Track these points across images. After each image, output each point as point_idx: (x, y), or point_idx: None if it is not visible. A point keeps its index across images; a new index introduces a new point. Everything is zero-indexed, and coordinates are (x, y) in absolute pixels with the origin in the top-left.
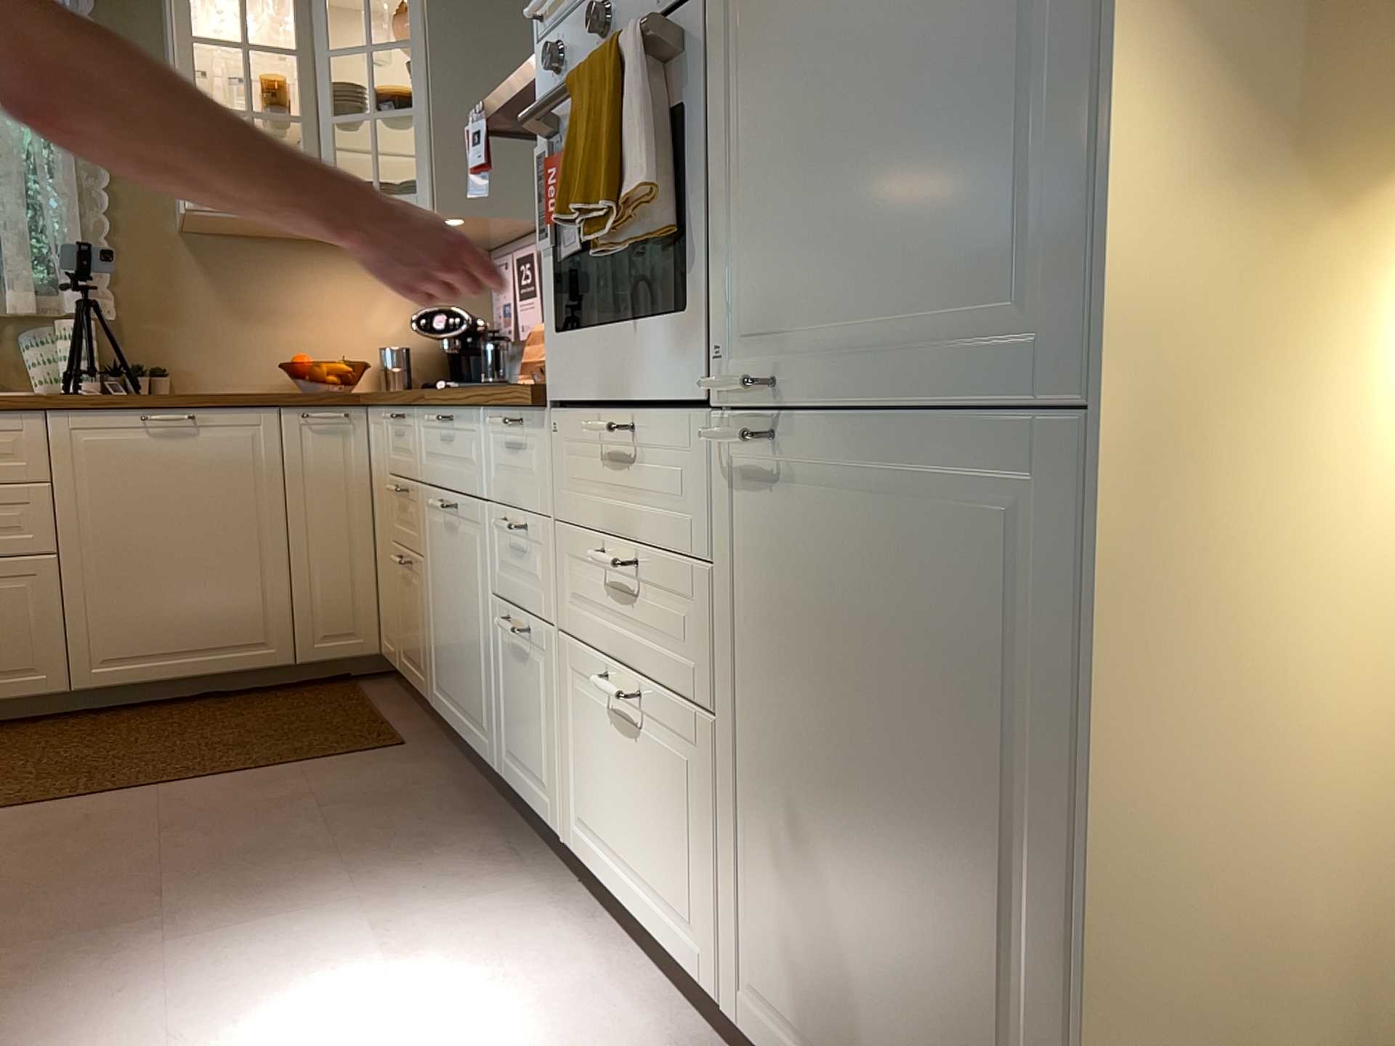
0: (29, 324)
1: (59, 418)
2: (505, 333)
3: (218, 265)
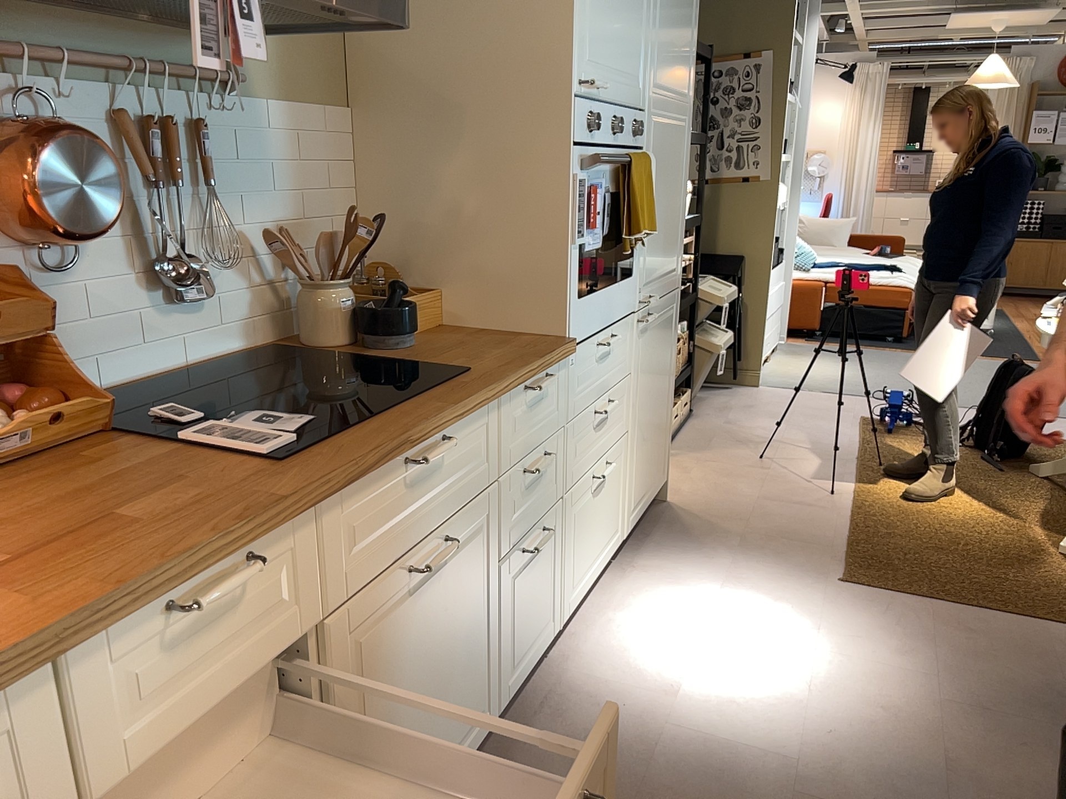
0: None
1: None
2: None
3: None
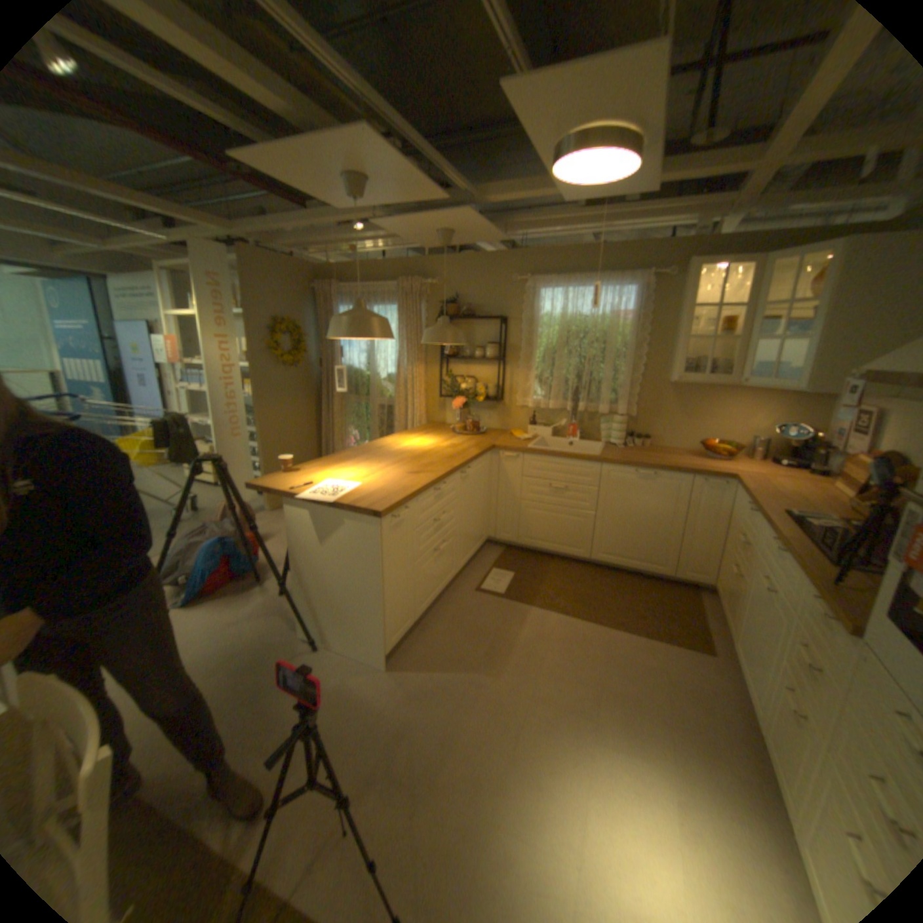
0: (603, 414)
1: (605, 466)
2: (837, 445)
3: (681, 394)
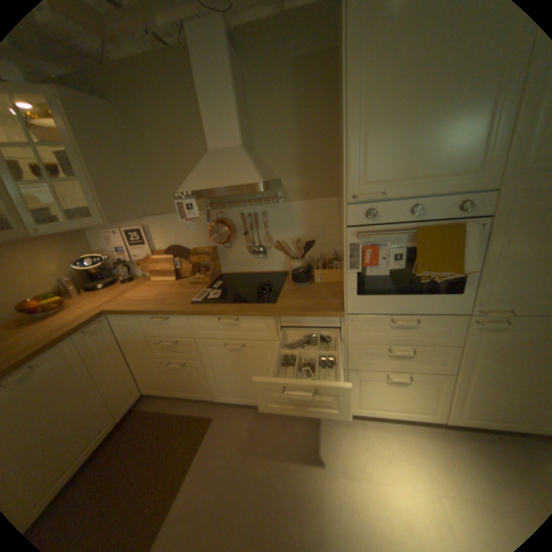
0: None
1: None
2: (121, 259)
3: None
